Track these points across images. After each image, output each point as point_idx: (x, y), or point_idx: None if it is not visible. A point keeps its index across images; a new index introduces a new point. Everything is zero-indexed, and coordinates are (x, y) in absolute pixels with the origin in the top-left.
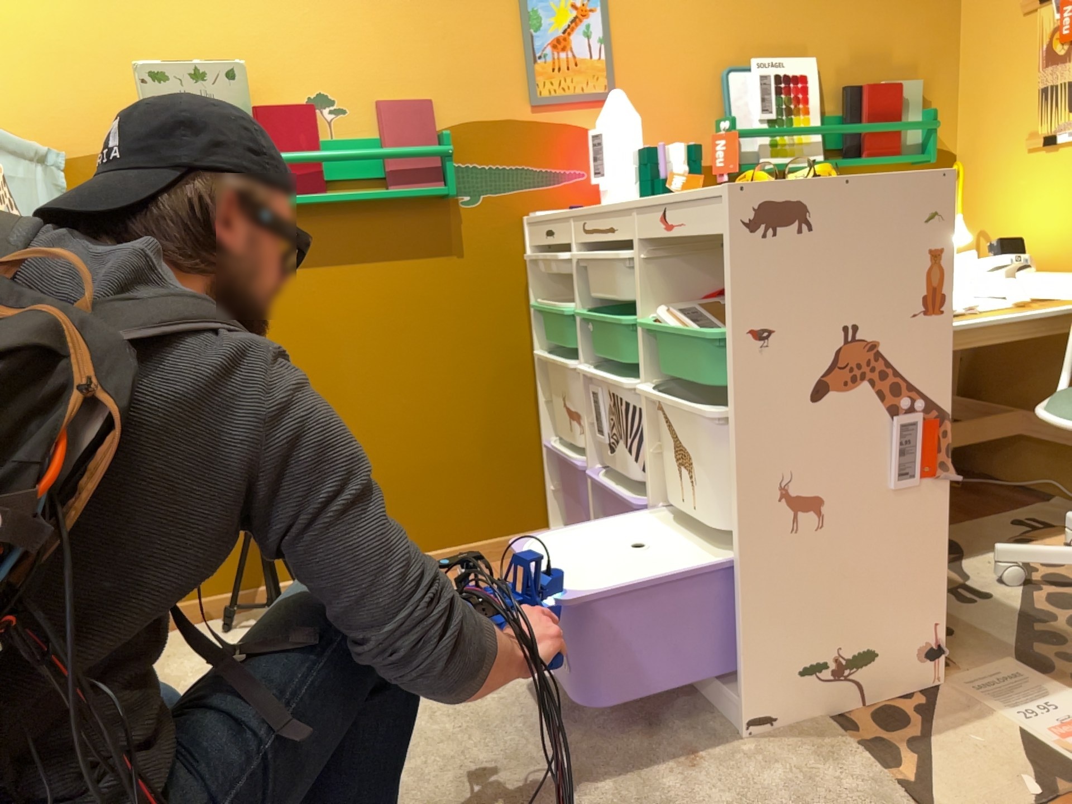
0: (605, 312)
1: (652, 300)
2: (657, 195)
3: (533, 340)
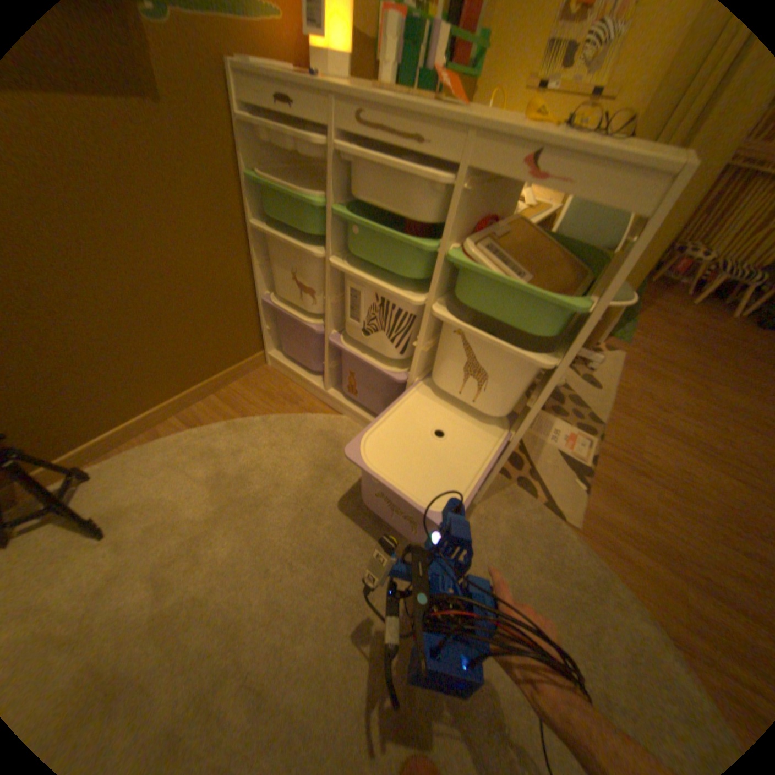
0: (353, 206)
1: (458, 227)
2: (427, 88)
3: (244, 208)
